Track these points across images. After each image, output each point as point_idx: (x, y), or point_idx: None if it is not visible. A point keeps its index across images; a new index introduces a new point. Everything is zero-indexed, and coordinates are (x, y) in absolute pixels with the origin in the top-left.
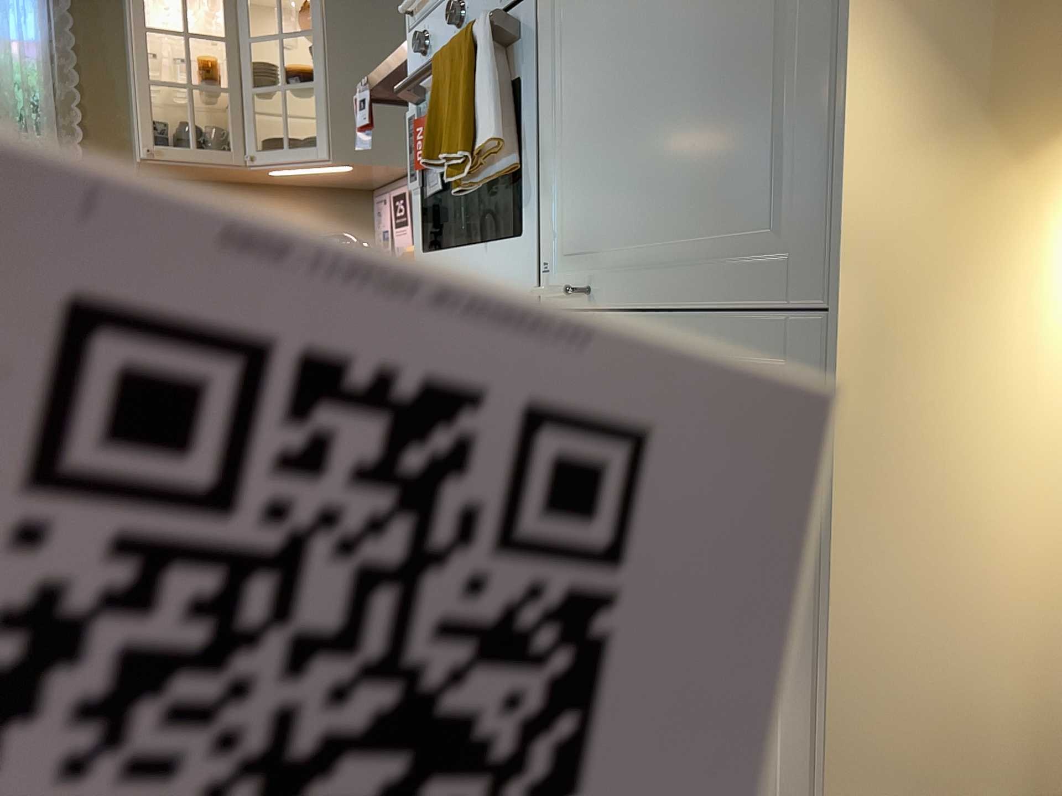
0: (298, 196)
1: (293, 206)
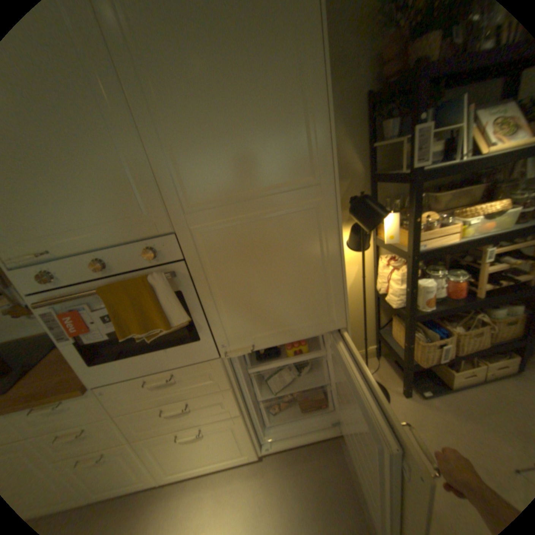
0: None
1: None
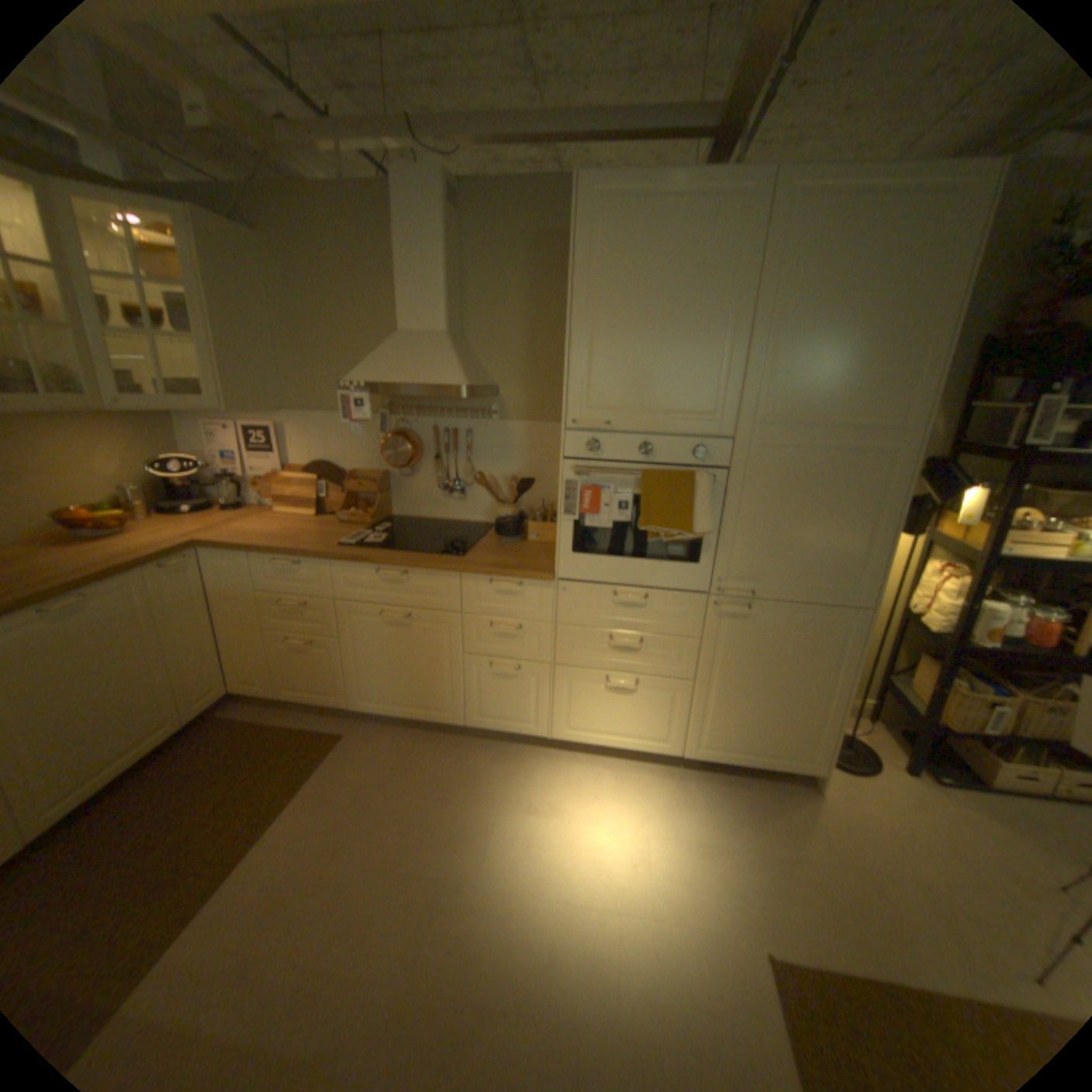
0: (101, 419)
1: (98, 430)
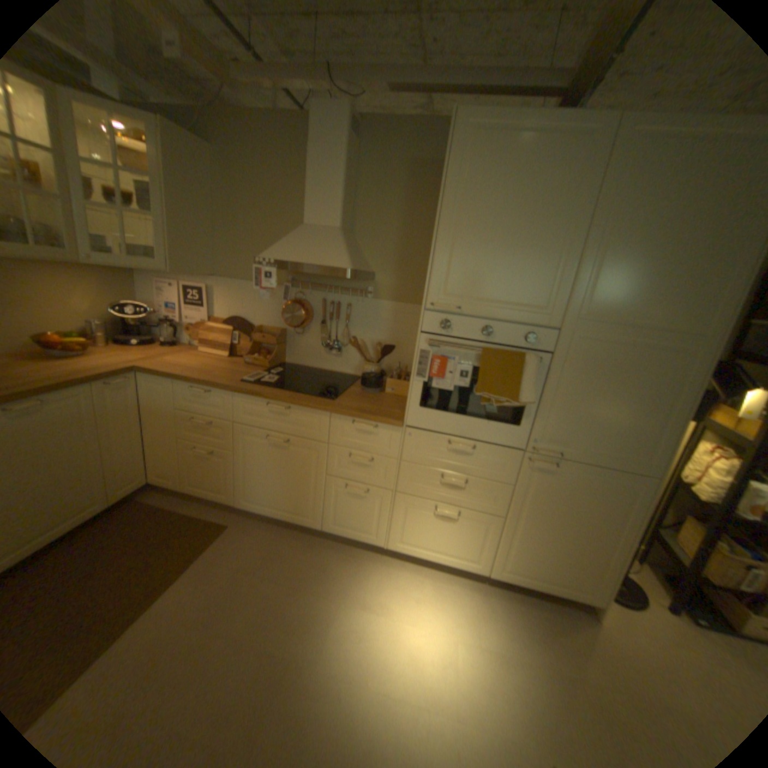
0: (80, 269)
1: (77, 277)
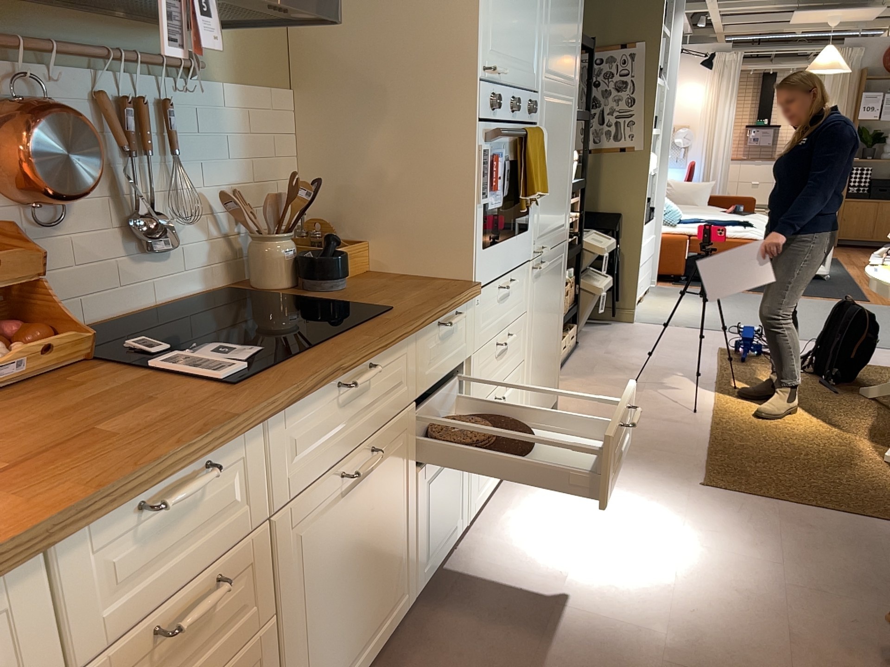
0: None
1: None
